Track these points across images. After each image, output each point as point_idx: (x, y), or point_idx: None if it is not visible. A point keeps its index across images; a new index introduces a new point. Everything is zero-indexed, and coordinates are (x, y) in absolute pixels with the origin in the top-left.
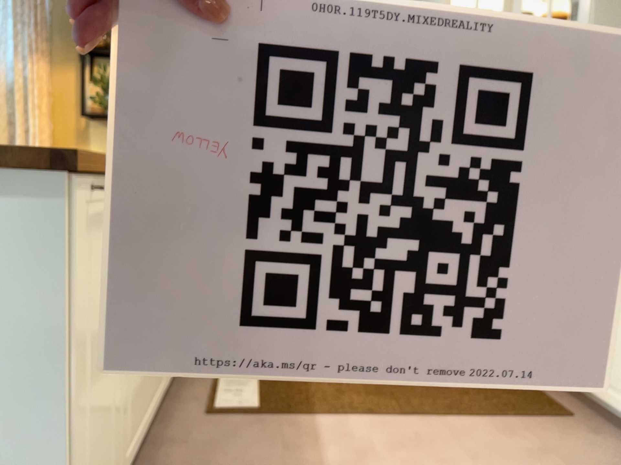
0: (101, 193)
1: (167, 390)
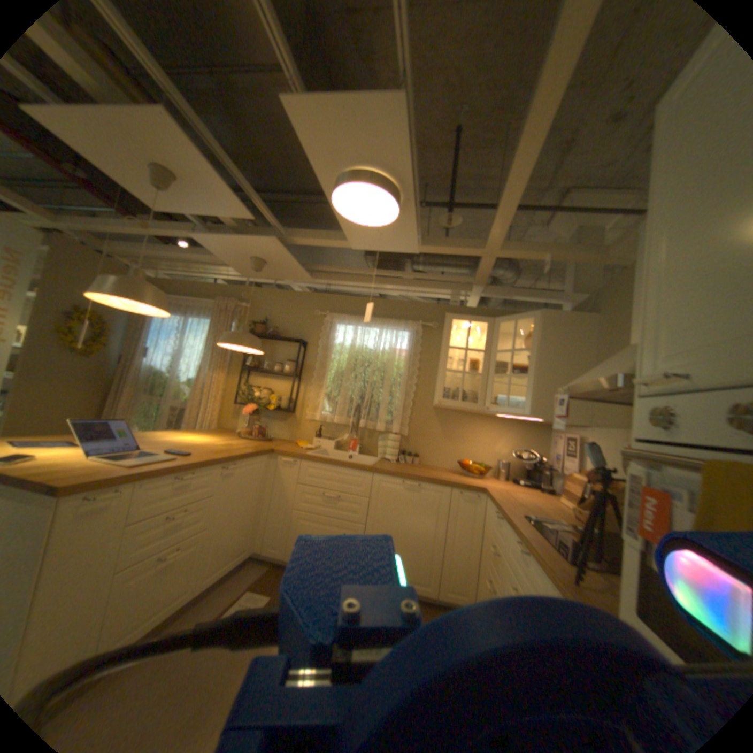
0: (99, 499)
1: (209, 595)
